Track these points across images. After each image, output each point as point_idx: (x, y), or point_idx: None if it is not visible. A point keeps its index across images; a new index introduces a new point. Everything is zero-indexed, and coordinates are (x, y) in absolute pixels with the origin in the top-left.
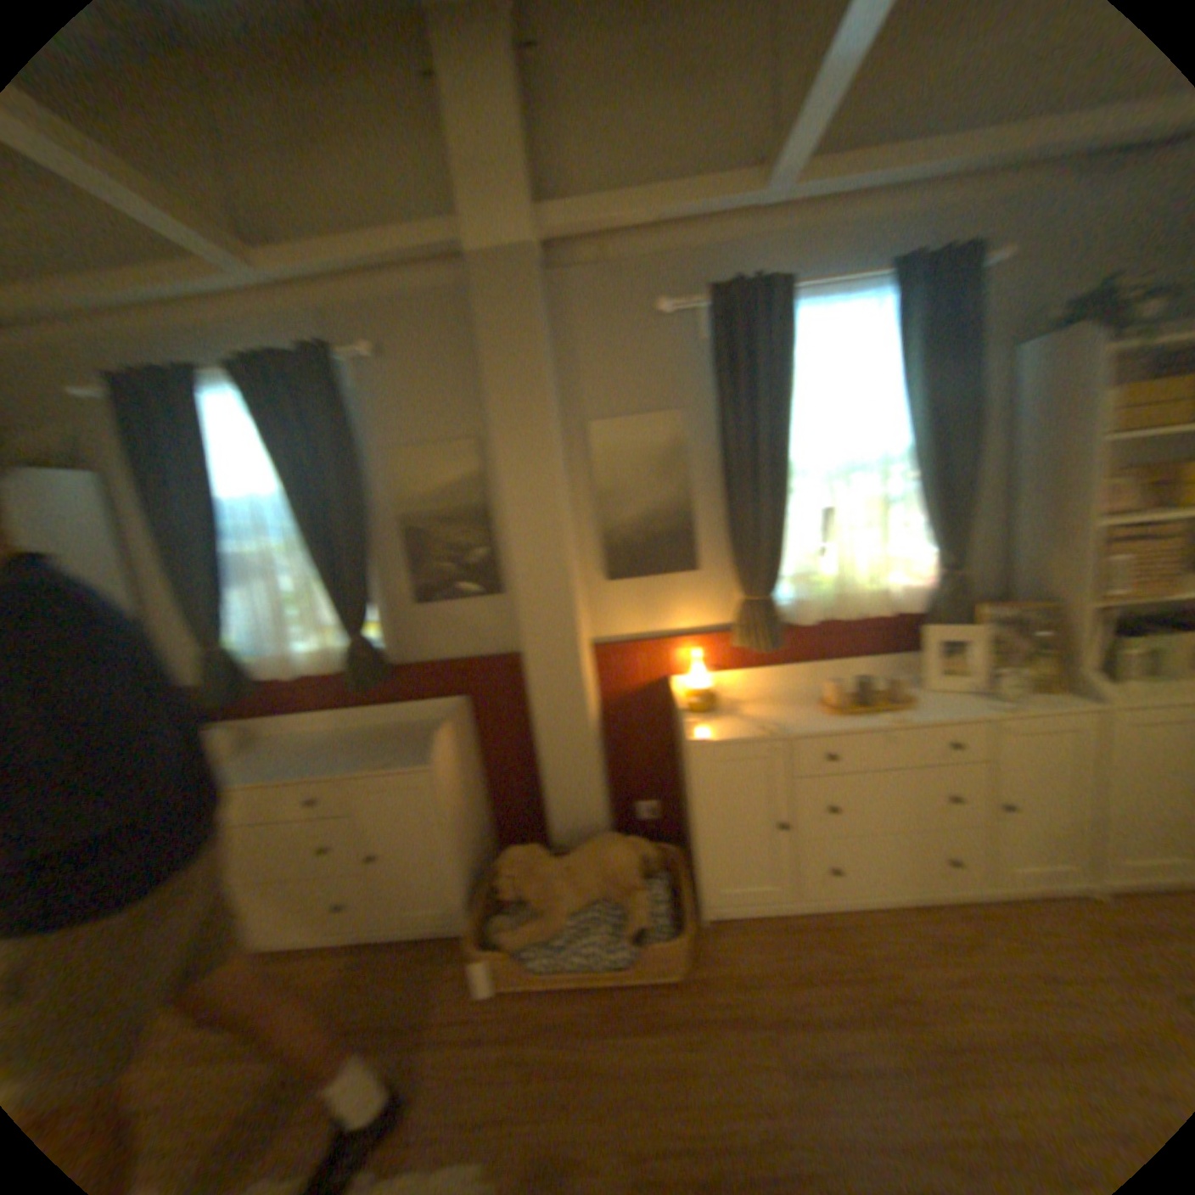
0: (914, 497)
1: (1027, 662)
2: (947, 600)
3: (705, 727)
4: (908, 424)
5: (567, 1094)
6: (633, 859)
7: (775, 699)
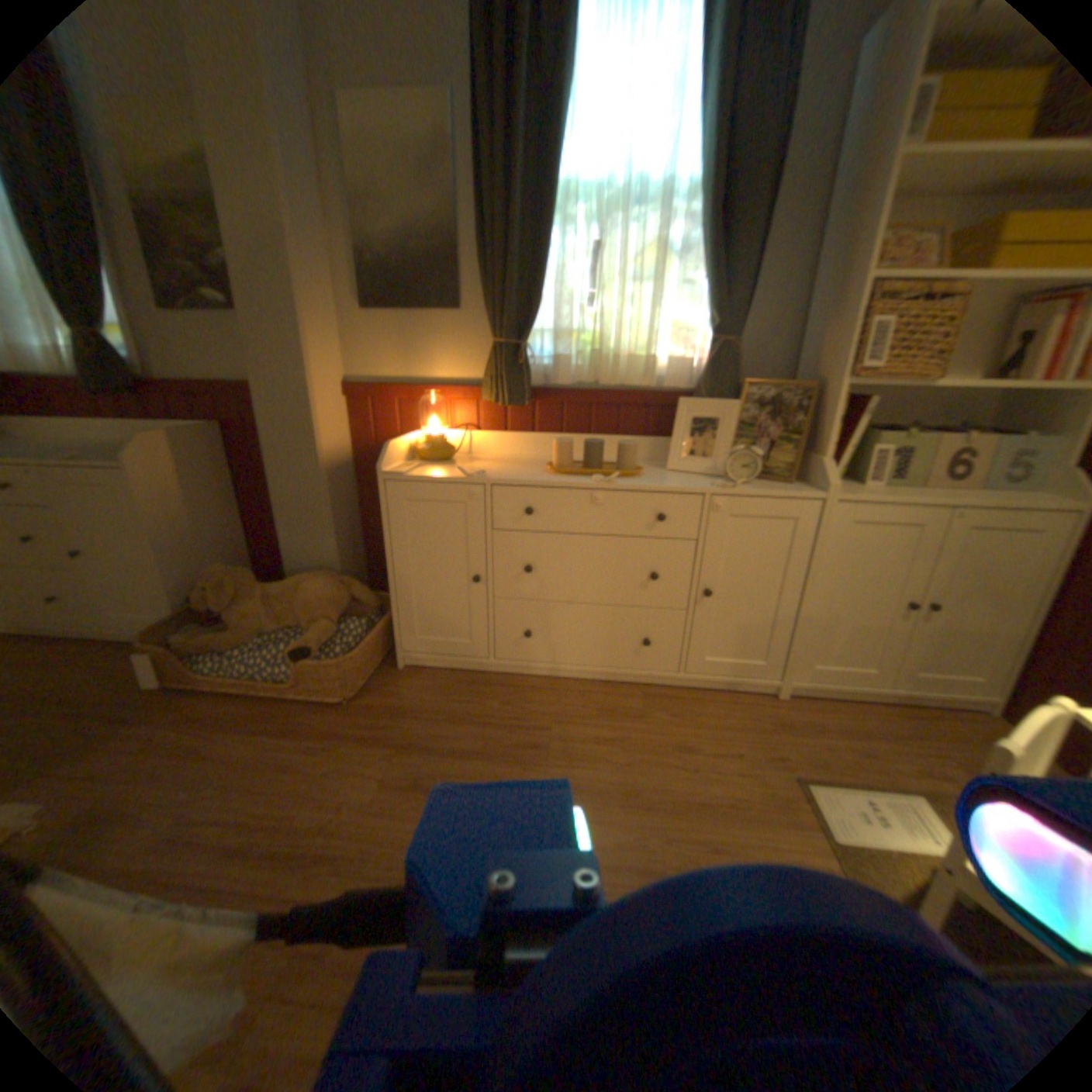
0: (699, 242)
1: (769, 445)
2: (709, 371)
3: (413, 467)
4: (707, 141)
5: (168, 768)
6: (334, 593)
7: (516, 462)
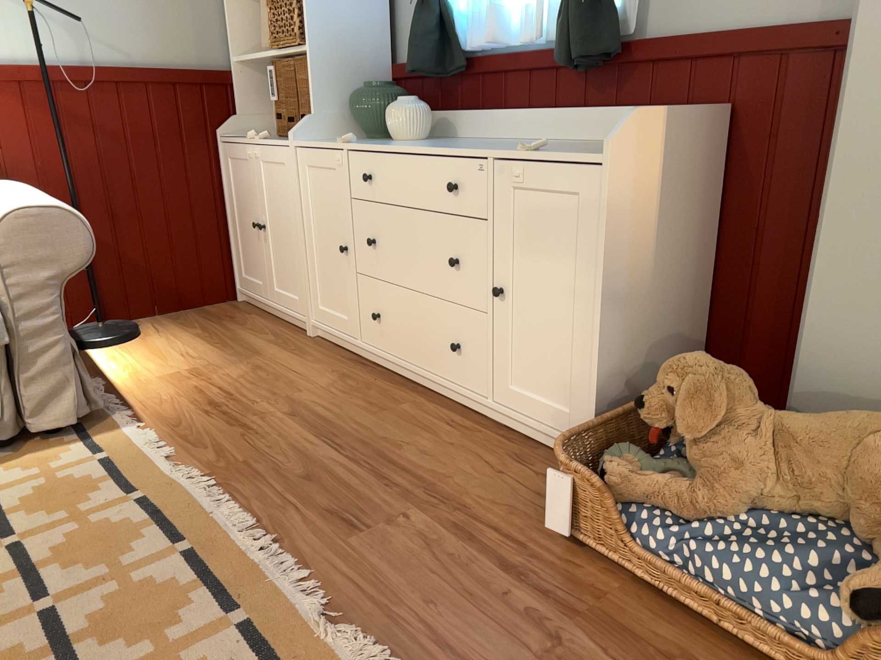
0: None
1: None
2: None
3: None
4: None
5: None
6: None
7: None
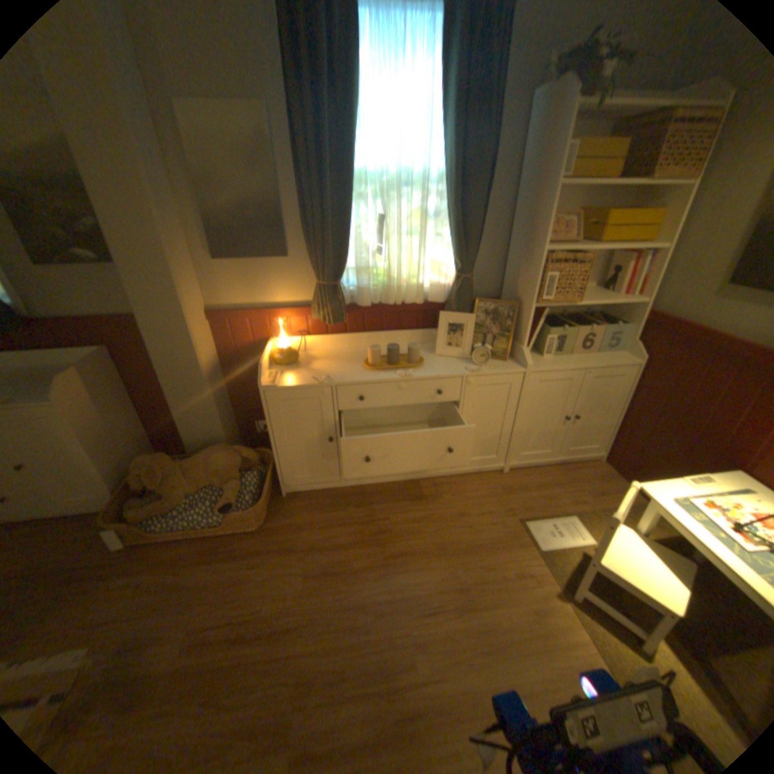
0: (445, 214)
1: (492, 340)
2: (455, 296)
3: (278, 377)
4: (446, 150)
5: (160, 602)
6: (231, 461)
7: (339, 357)
